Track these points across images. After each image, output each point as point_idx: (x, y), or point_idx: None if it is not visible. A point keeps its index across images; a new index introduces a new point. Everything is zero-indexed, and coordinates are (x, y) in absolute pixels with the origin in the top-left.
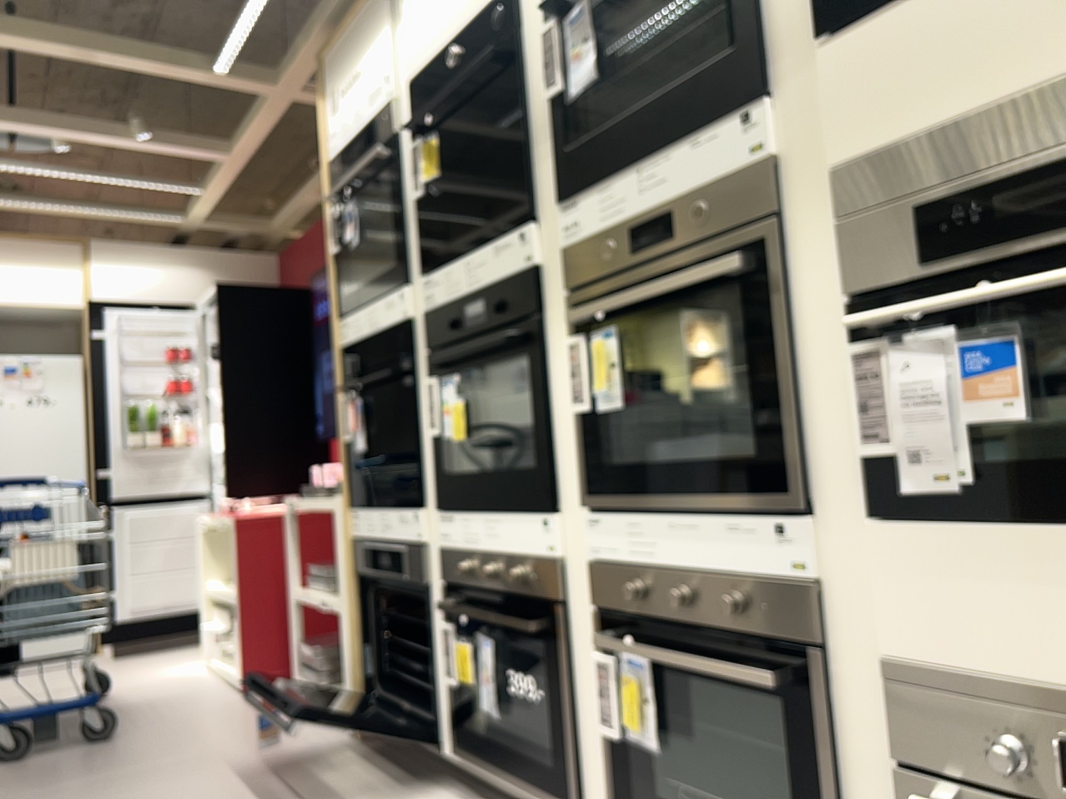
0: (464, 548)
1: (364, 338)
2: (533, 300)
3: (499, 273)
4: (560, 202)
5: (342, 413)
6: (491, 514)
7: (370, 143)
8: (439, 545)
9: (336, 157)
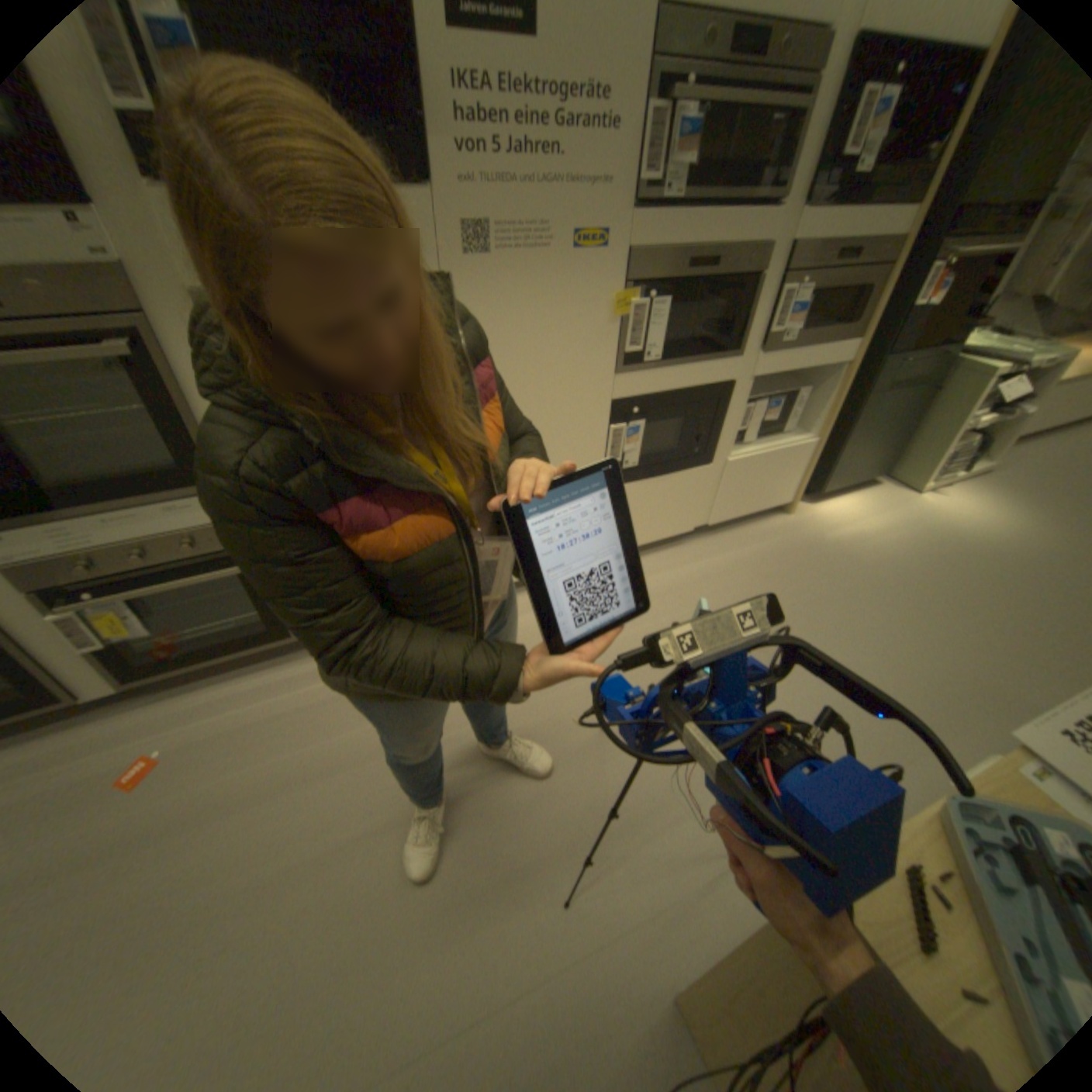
0: None
1: None
2: None
3: None
4: None
5: None
6: None
7: None
8: None
9: None
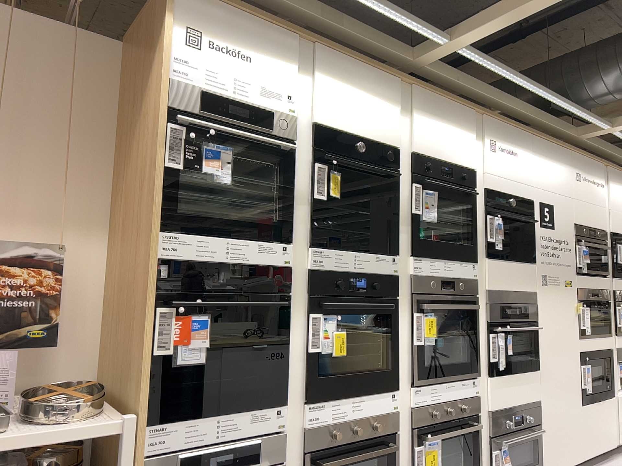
0: (333, 421)
1: (205, 261)
2: (397, 291)
3: (378, 270)
4: (411, 255)
5: (159, 325)
6: (356, 396)
7: (263, 123)
8: (307, 425)
9: (196, 89)
